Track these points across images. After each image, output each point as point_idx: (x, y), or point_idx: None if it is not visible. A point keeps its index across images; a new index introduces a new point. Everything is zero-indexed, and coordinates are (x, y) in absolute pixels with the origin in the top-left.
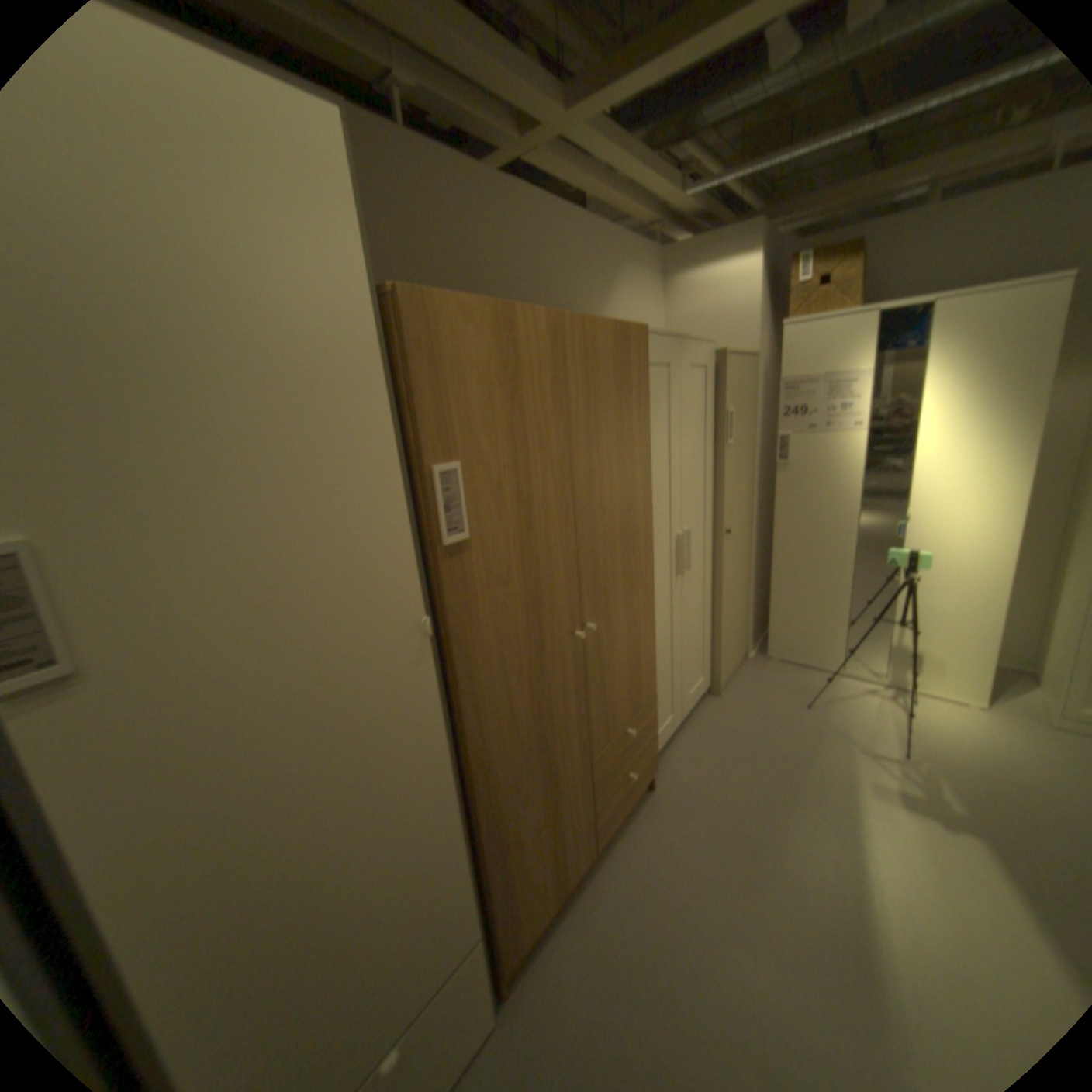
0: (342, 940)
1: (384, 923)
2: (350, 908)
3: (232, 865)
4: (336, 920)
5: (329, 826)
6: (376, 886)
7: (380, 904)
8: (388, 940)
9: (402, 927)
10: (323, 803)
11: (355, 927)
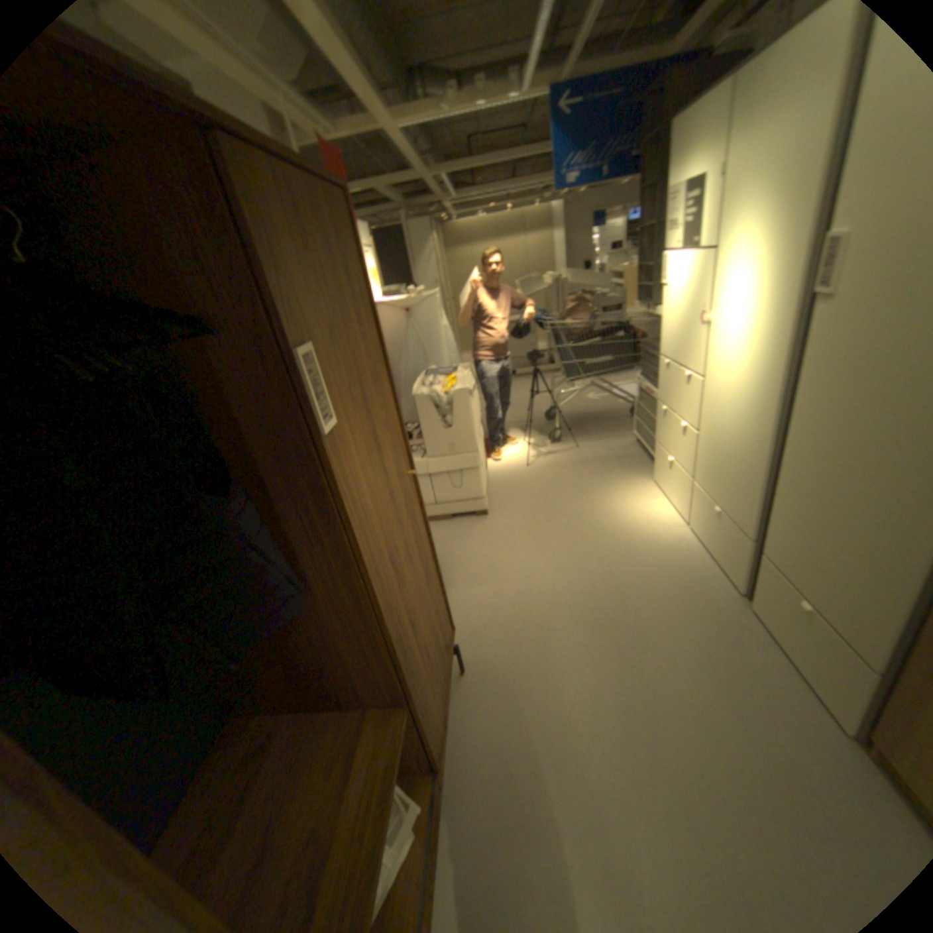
0: (834, 521)
1: (850, 549)
2: (845, 513)
3: (828, 424)
4: (838, 508)
5: (861, 457)
6: (859, 523)
7: (854, 536)
8: (846, 561)
9: (855, 568)
10: (866, 442)
11: (841, 526)
